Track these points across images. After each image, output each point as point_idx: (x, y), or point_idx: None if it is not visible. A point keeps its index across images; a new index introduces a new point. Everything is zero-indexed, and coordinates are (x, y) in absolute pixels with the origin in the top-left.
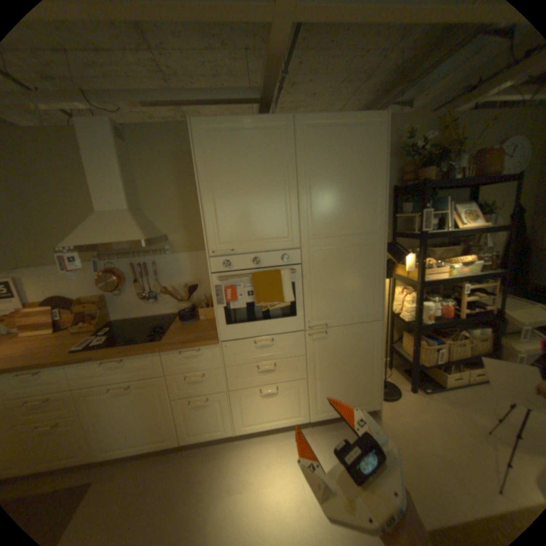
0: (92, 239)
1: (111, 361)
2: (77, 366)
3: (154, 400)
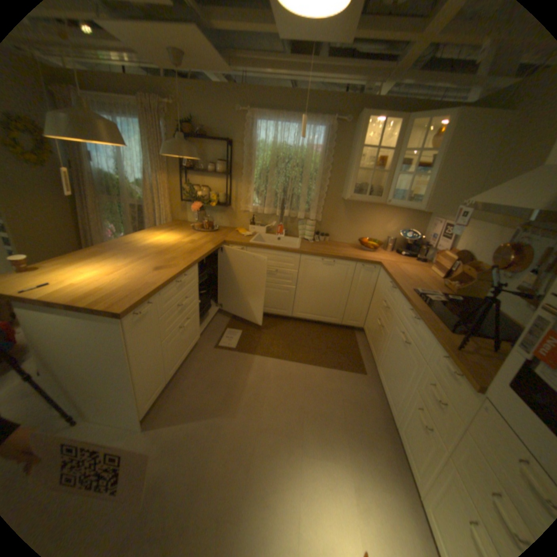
0: (497, 198)
1: (416, 314)
2: (406, 300)
3: (411, 373)
